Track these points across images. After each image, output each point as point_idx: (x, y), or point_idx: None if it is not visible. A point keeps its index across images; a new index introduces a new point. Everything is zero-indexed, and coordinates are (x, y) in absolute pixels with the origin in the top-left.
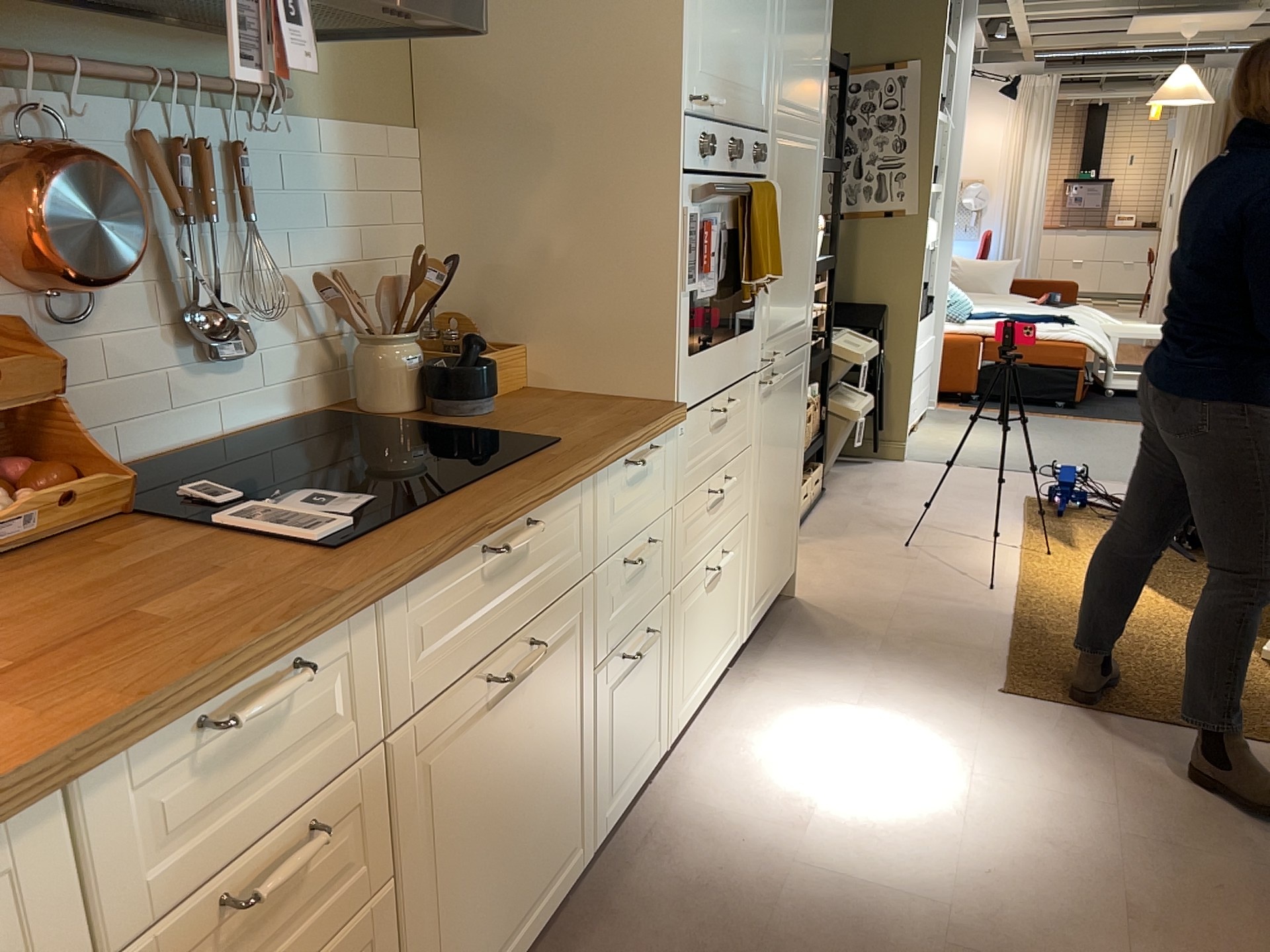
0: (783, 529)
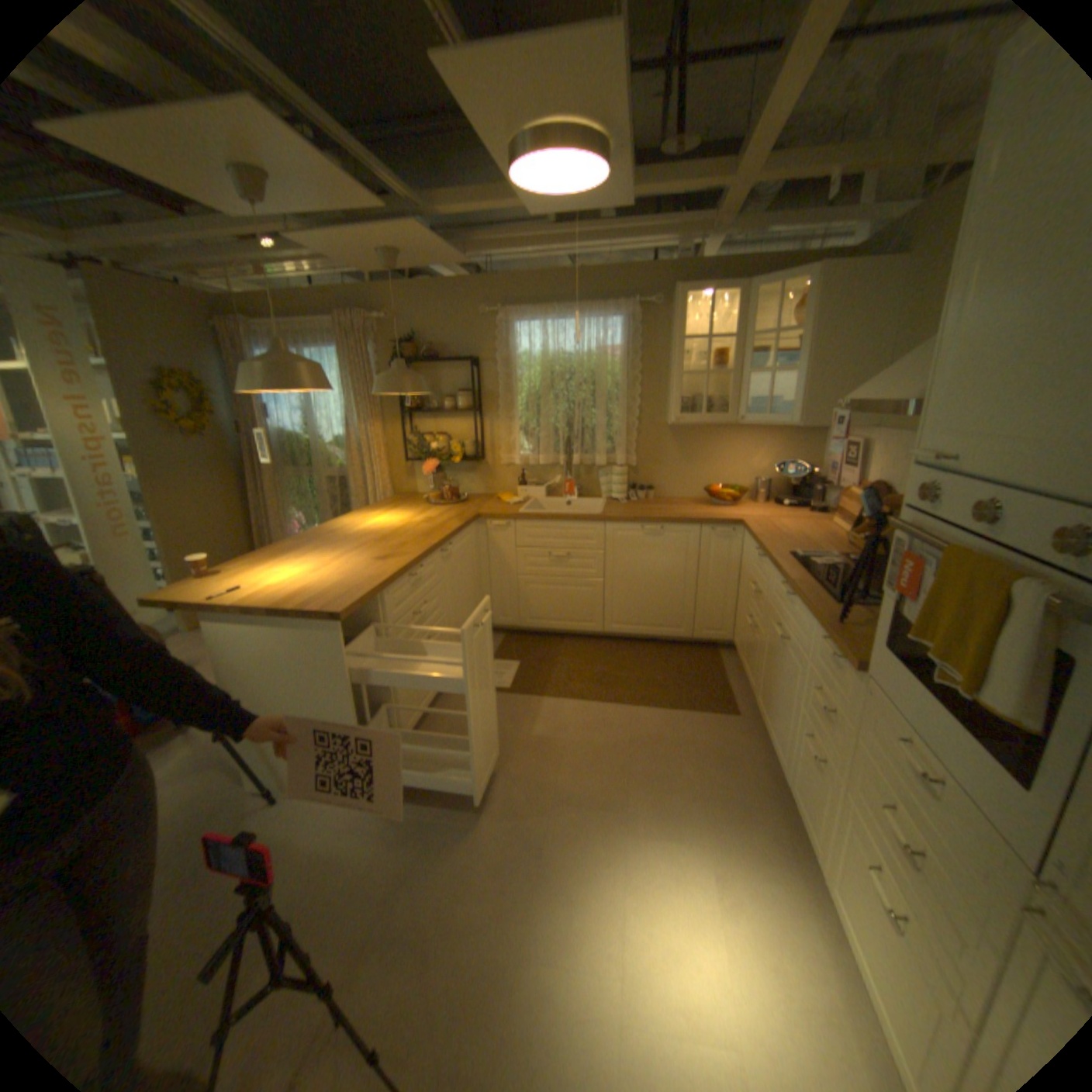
0: None
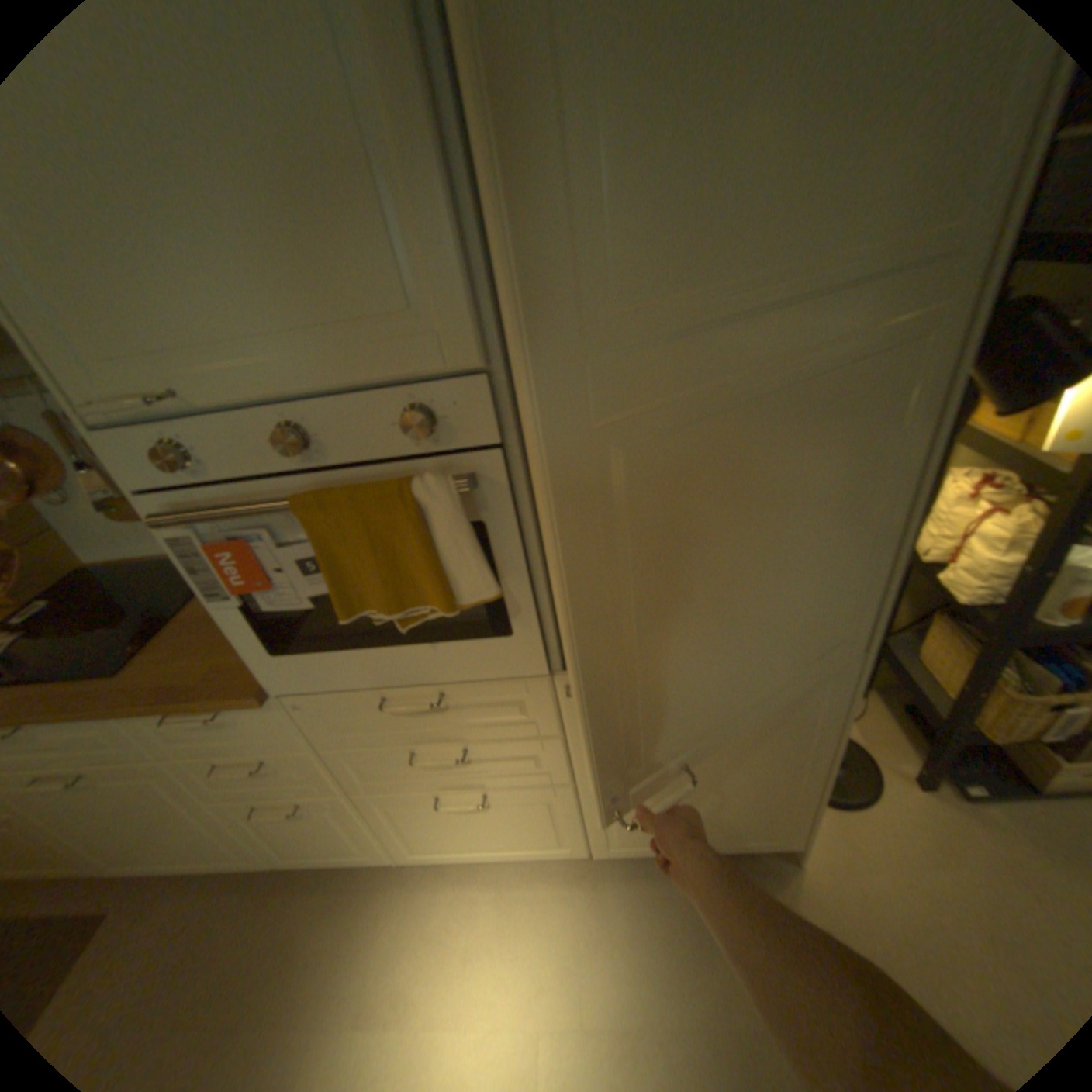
0: (728, 814)
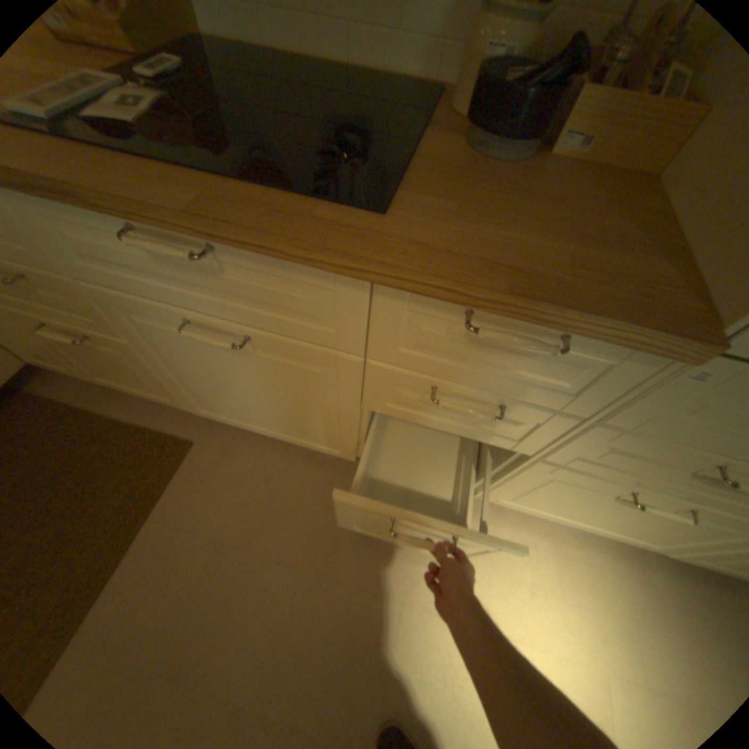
0: None
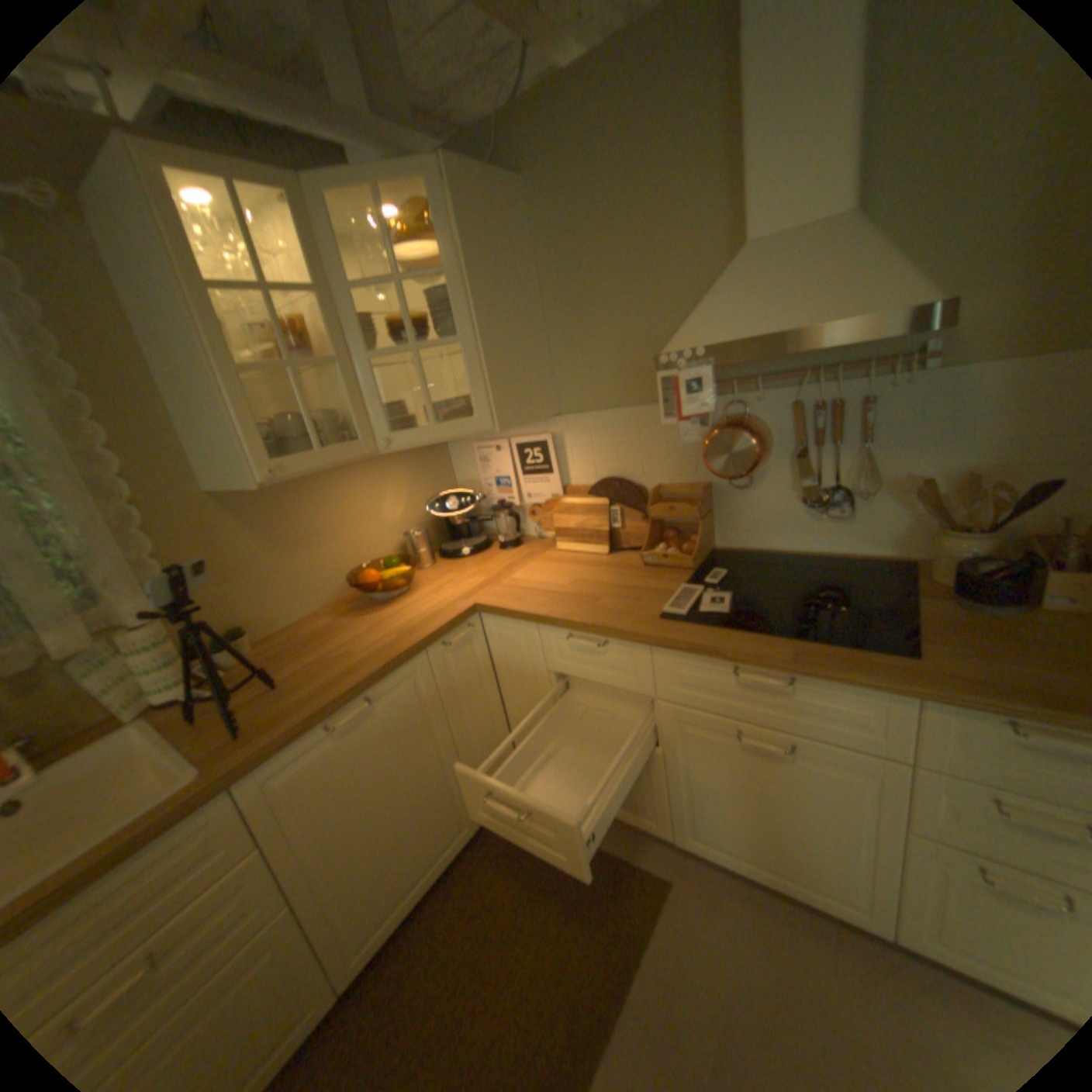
0: None
